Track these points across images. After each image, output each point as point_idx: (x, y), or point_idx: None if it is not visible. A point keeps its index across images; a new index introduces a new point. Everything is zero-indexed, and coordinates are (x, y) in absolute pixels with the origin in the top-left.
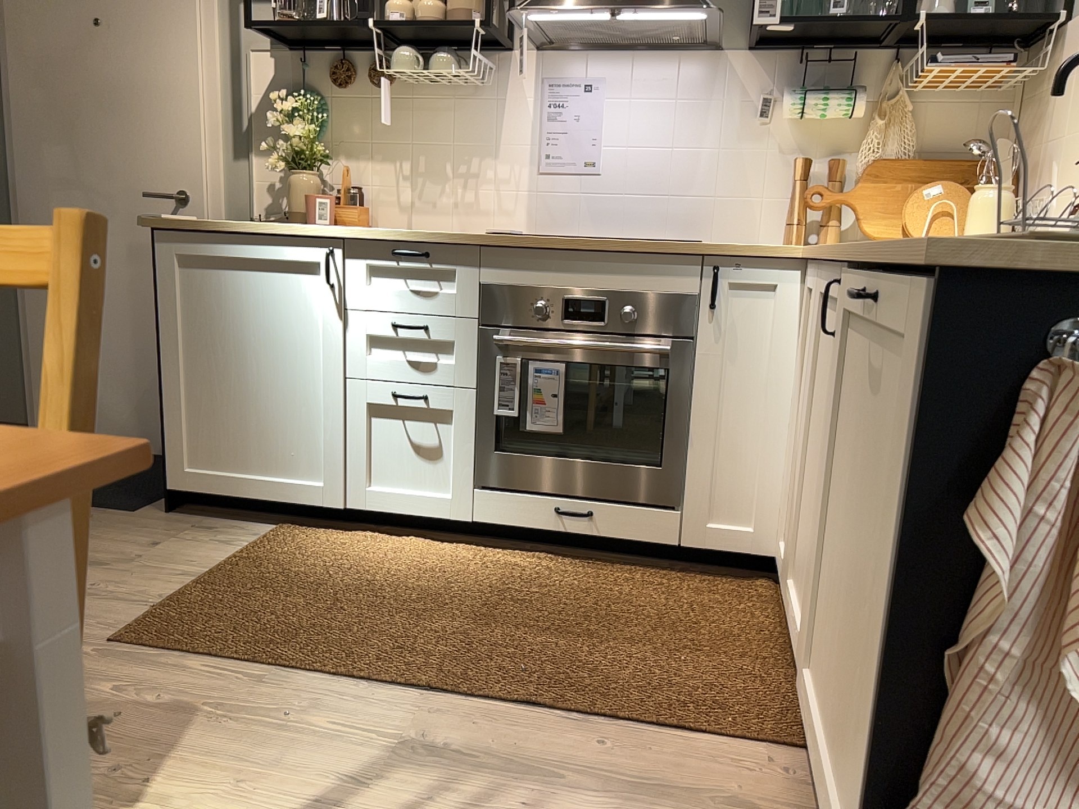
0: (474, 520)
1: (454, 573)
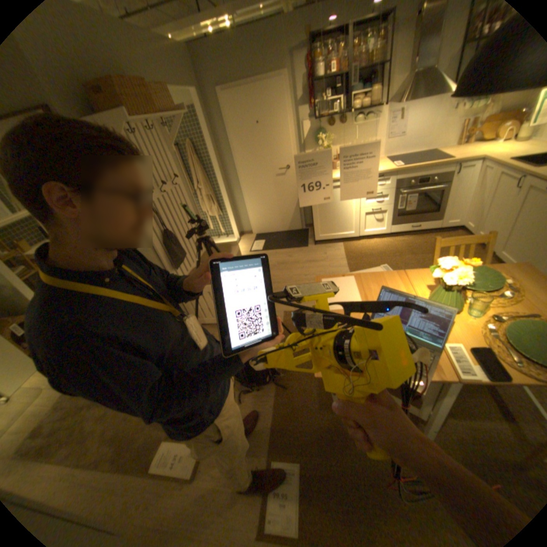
0: (391, 232)
1: (394, 245)
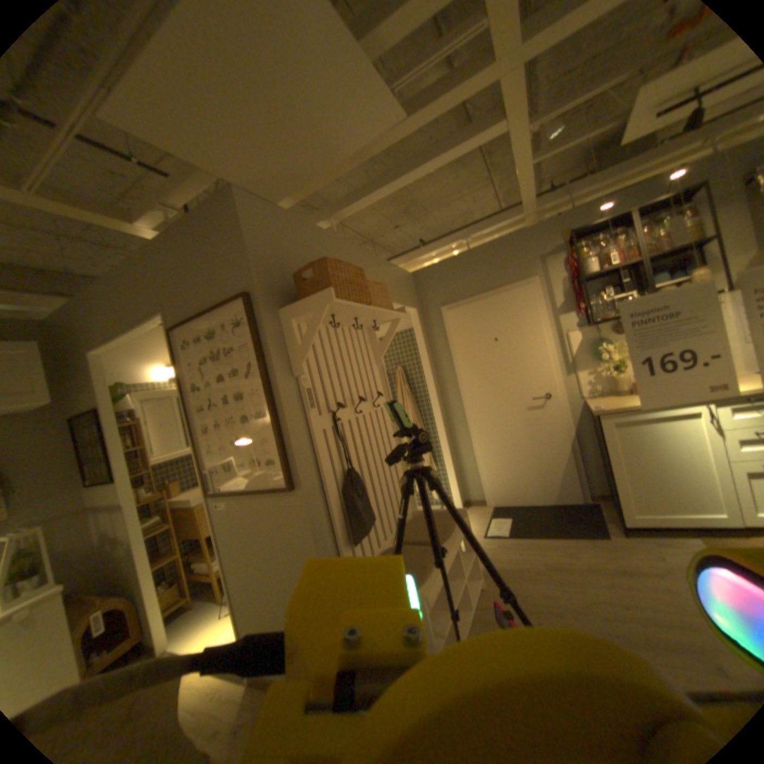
0: None
1: None
